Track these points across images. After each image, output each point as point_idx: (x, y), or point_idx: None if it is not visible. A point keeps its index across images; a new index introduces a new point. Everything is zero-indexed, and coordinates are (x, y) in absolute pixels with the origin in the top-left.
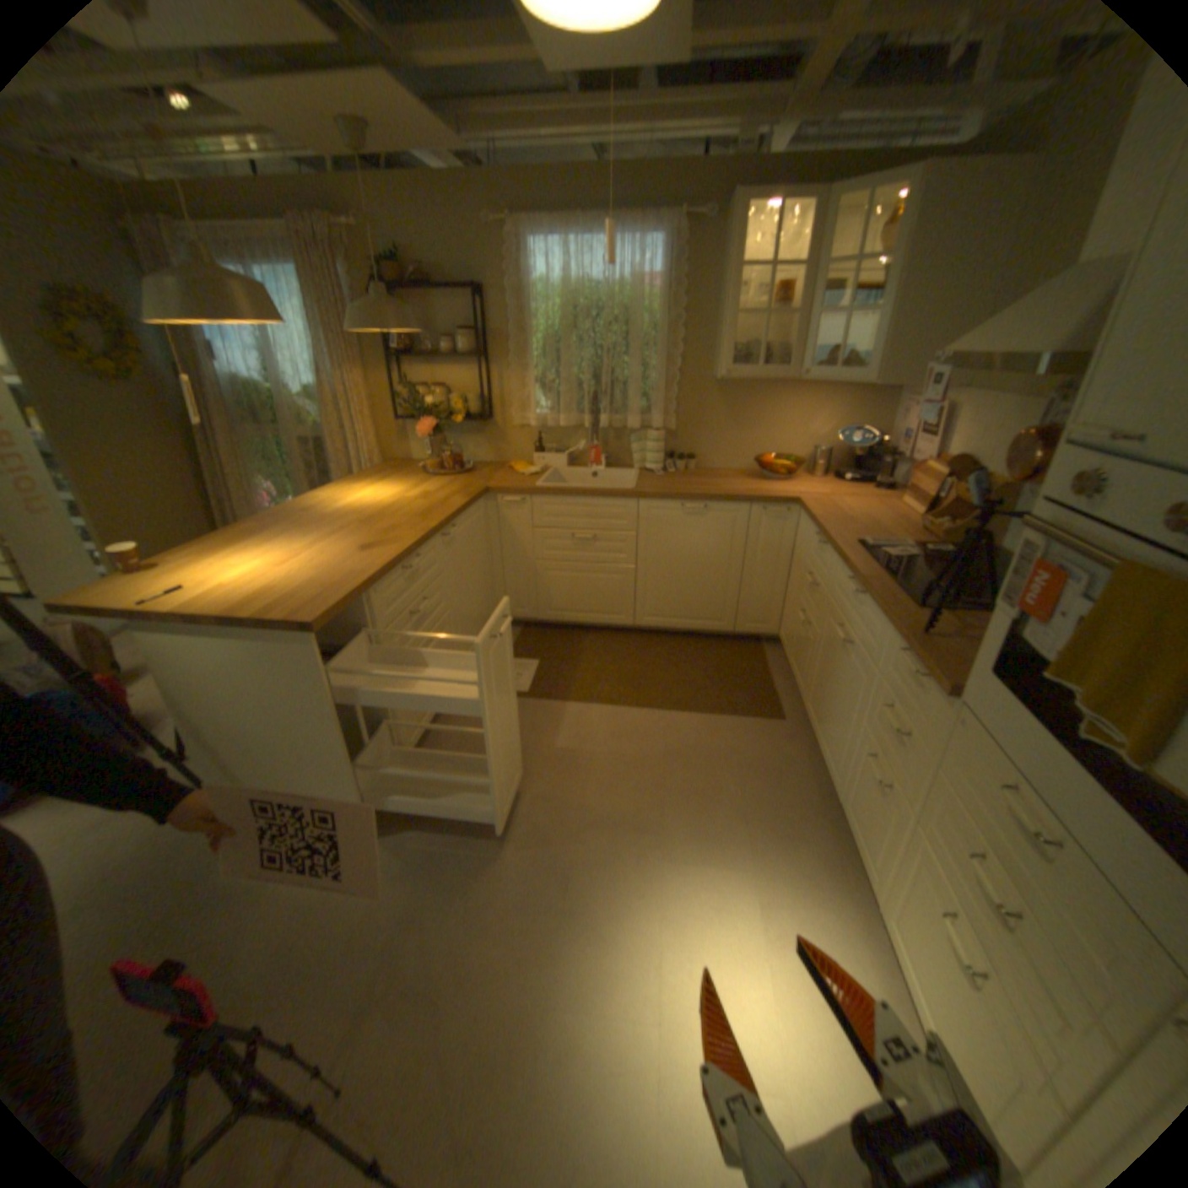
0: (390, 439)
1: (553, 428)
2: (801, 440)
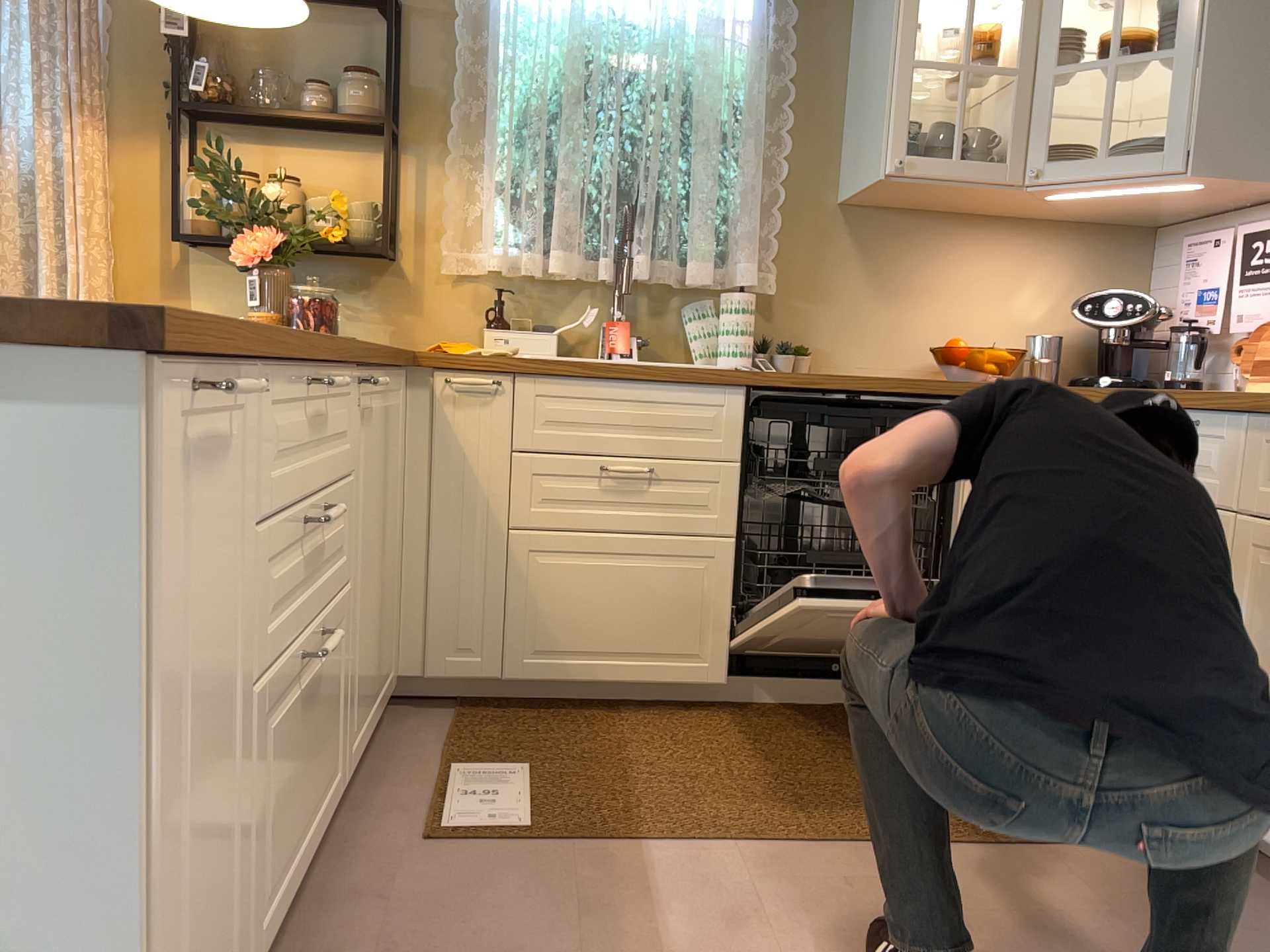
0: (153, 291)
1: (531, 283)
2: (1003, 325)
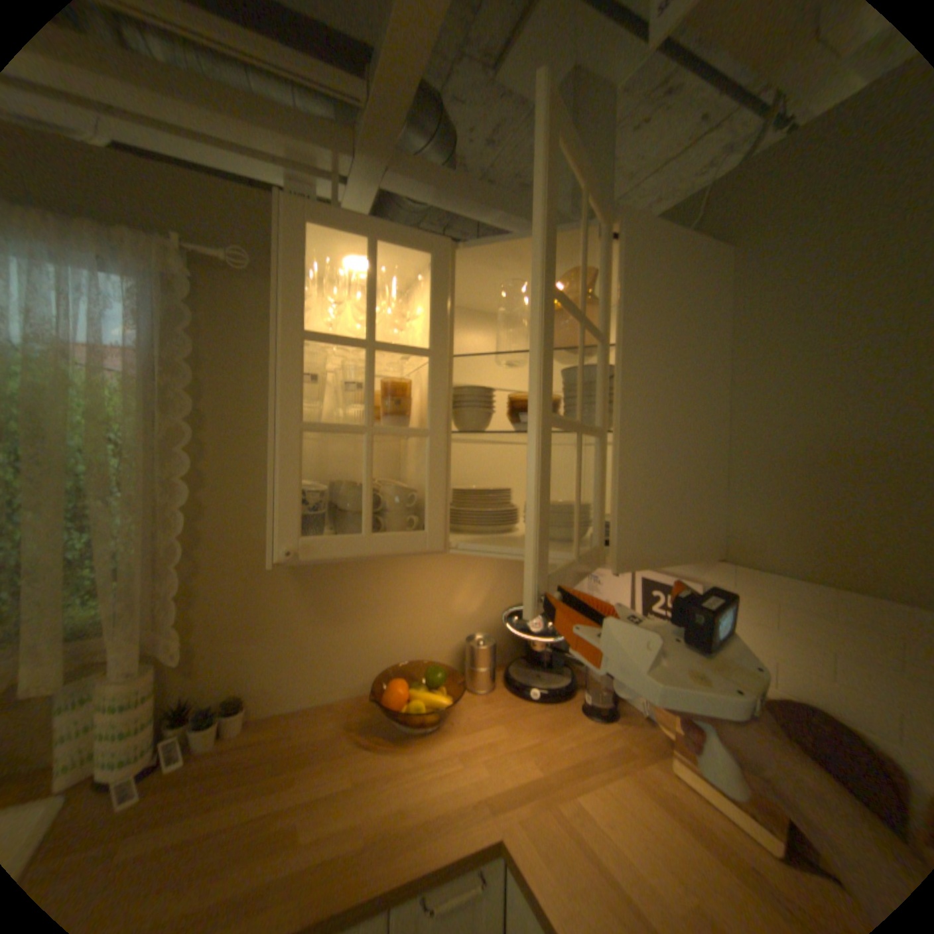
0: None
1: None
2: (445, 625)
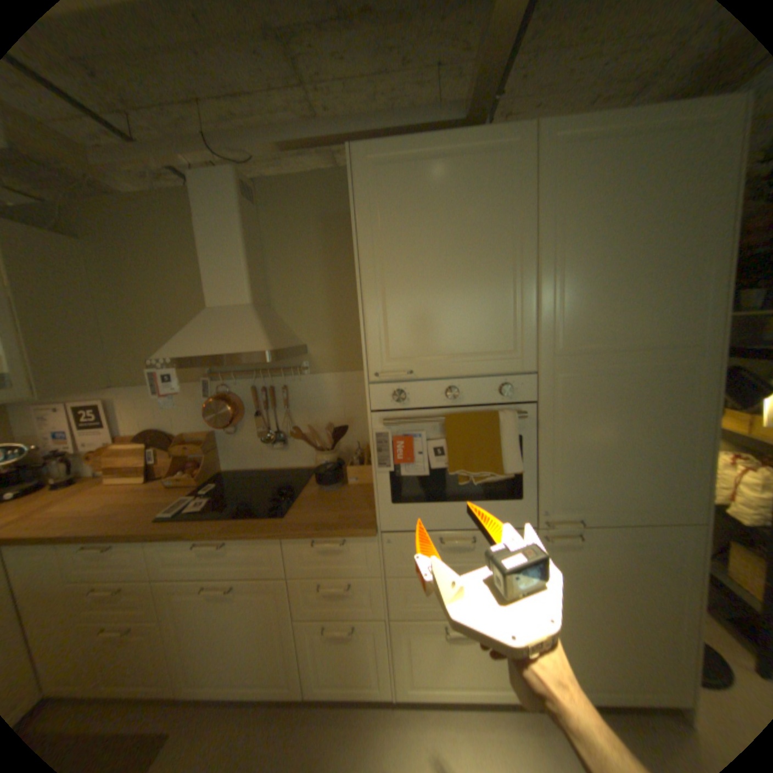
0: None
1: None
2: None
